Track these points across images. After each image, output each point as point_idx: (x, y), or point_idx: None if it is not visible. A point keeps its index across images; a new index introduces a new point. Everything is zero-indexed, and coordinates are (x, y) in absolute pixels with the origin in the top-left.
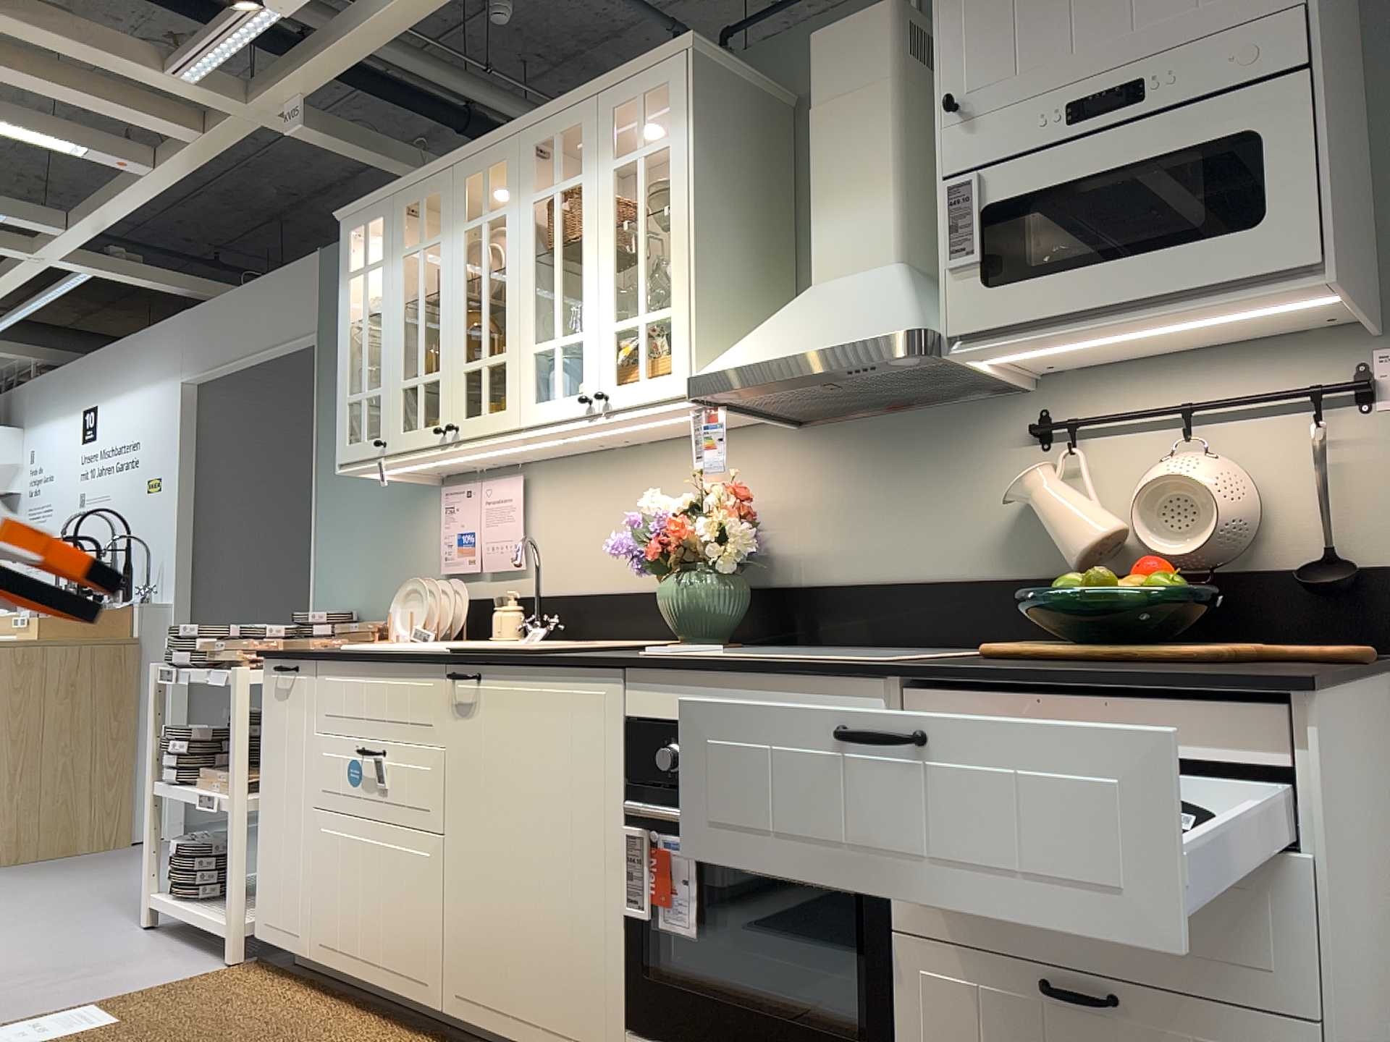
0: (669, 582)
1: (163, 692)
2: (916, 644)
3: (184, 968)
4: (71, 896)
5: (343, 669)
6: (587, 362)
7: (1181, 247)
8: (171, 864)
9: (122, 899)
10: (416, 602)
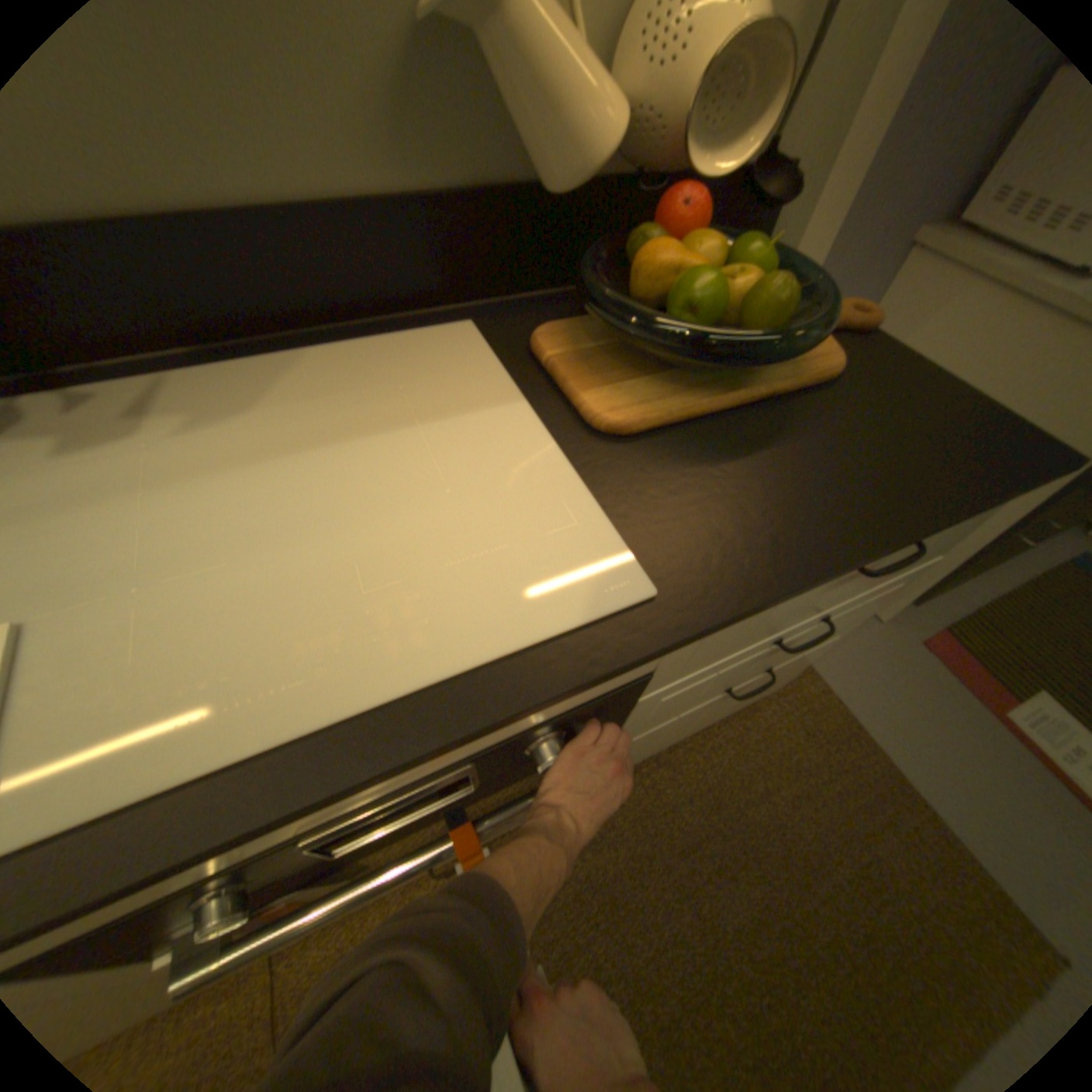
0: None
1: None
2: (271, 326)
3: None
4: None
5: None
6: None
7: None
8: None
9: None
10: None
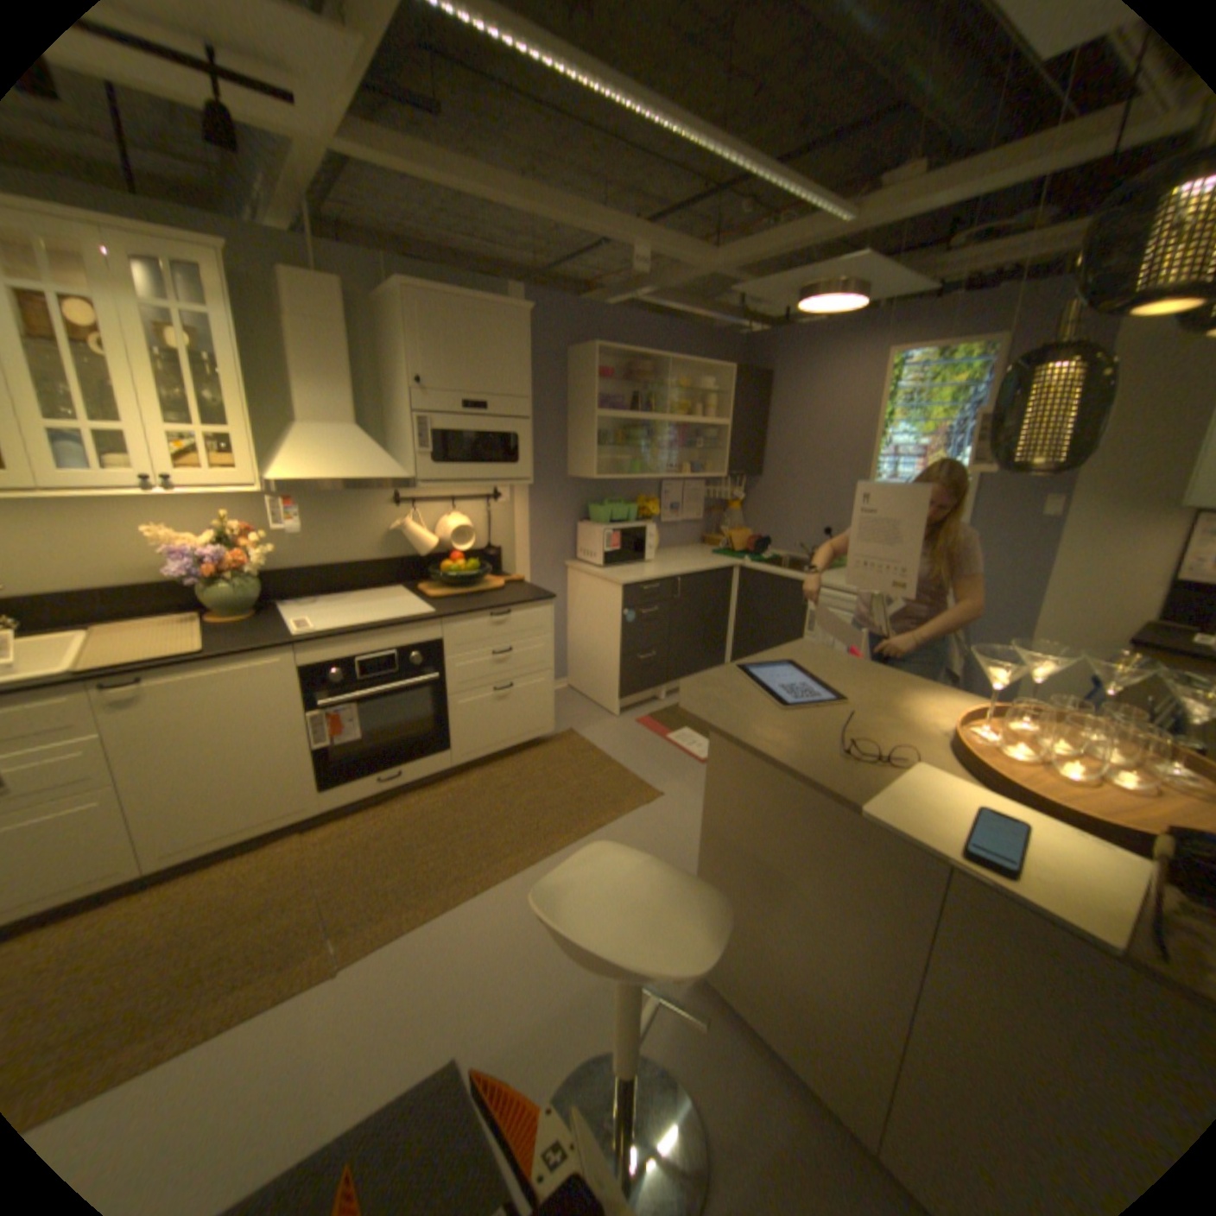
0: (213, 587)
1: None
2: (344, 590)
3: None
4: None
5: None
6: (137, 450)
7: (498, 466)
8: None
9: None
10: None
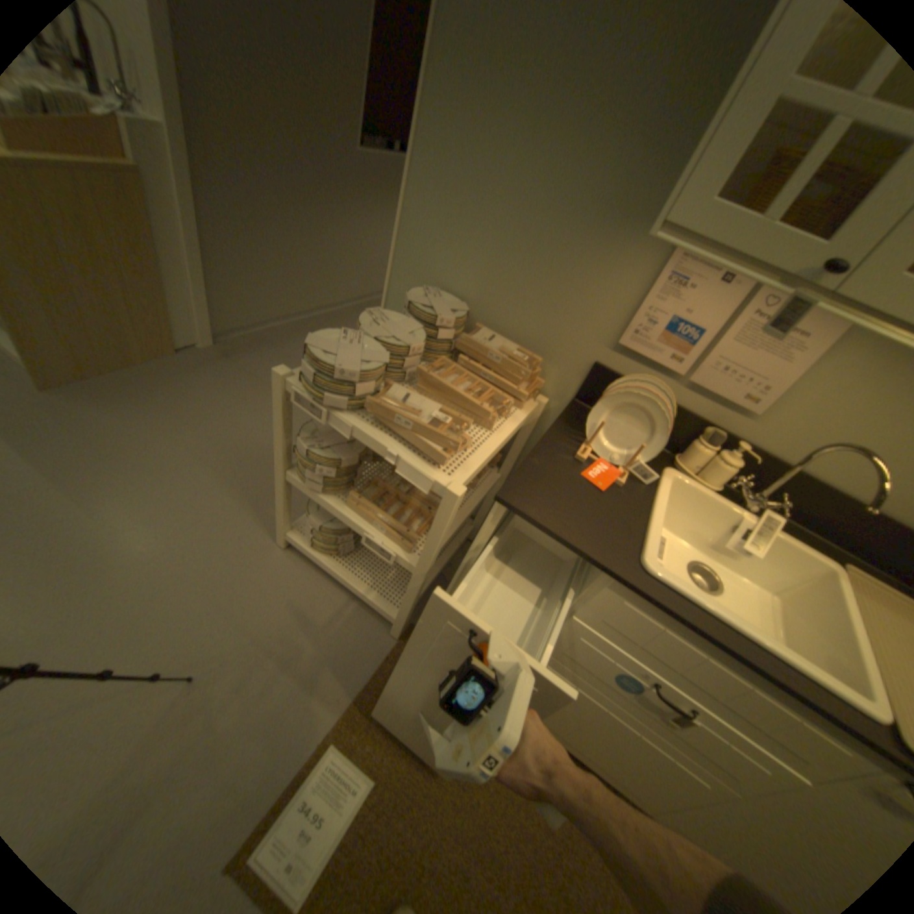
0: None
1: (290, 400)
2: None
3: (359, 640)
4: (178, 468)
5: (669, 621)
6: None
7: None
8: (310, 531)
9: (227, 478)
10: (632, 414)
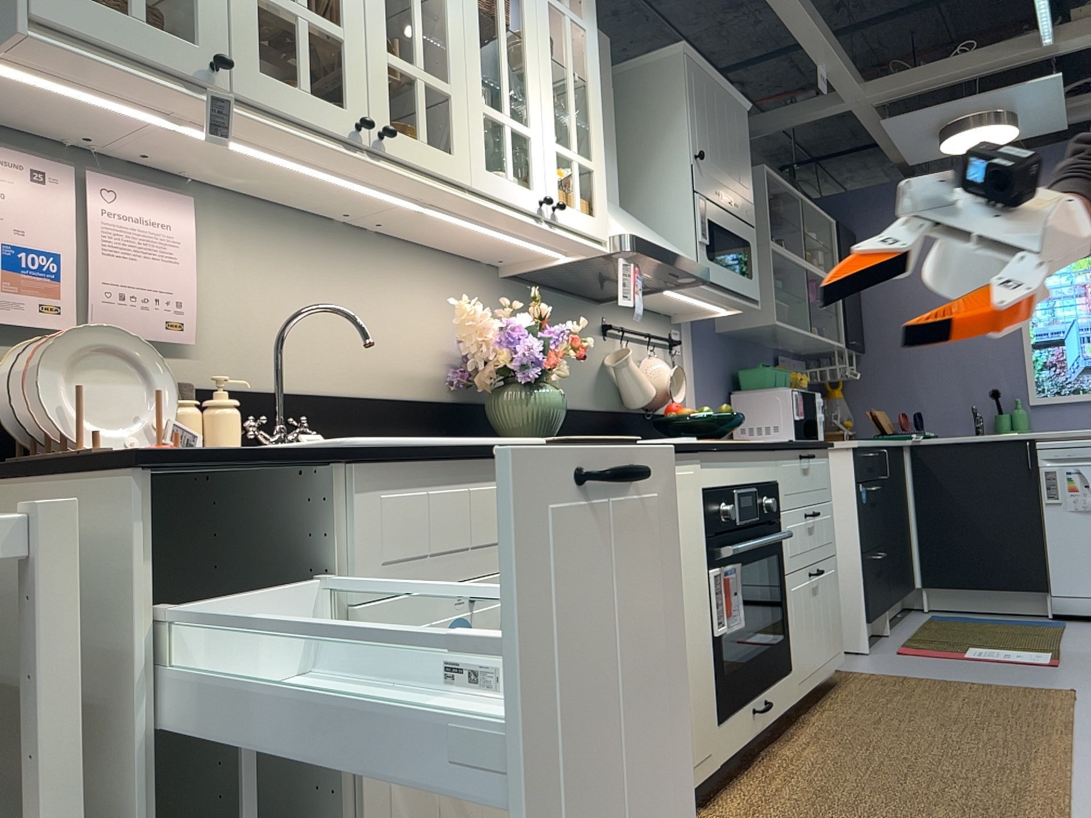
0: (535, 391)
1: None
2: None
3: None
4: None
5: (416, 476)
6: (538, 165)
7: (744, 277)
8: None
9: None
10: (89, 374)
